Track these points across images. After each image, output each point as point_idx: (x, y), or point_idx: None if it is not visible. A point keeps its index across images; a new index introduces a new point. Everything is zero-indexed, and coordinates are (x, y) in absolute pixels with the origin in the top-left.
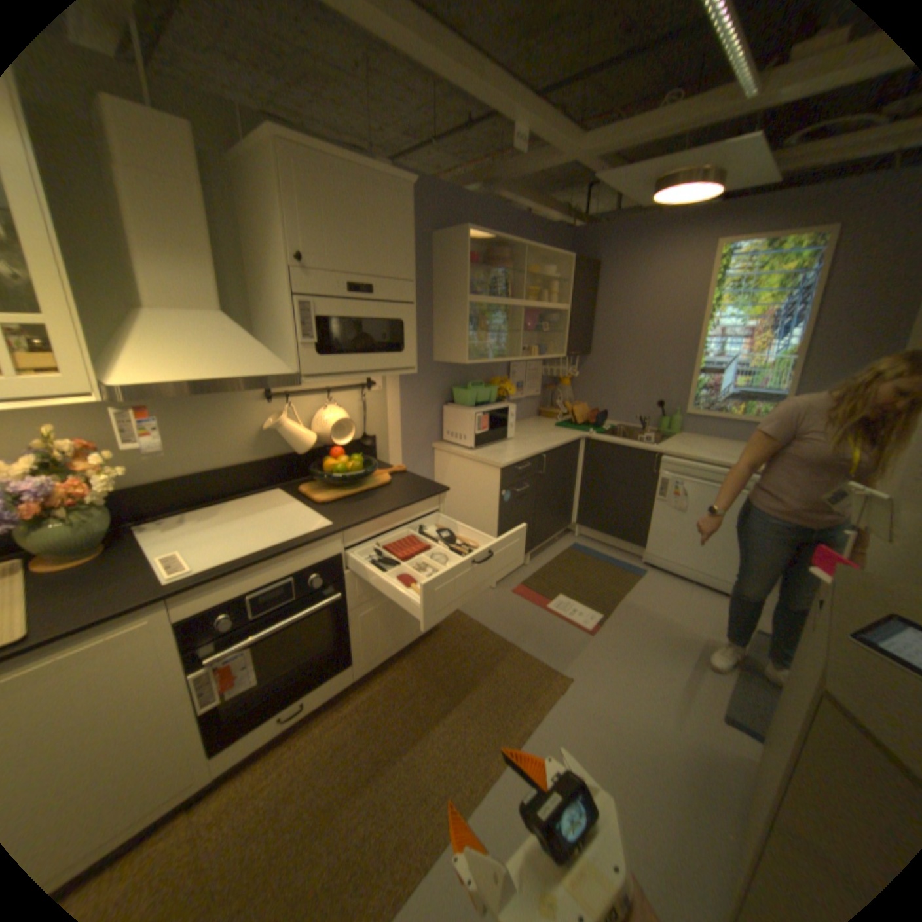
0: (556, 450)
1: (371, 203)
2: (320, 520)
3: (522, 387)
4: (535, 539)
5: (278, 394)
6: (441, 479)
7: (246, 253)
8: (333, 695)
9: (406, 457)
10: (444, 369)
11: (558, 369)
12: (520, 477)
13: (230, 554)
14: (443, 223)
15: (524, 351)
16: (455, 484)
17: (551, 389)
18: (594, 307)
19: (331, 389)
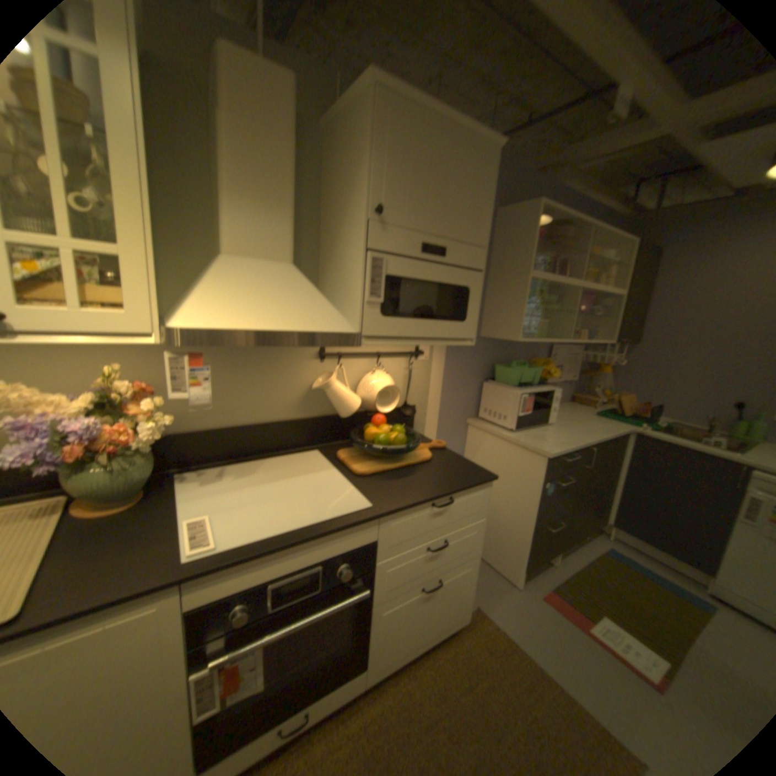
0: (606, 443)
1: (459, 160)
2: (359, 498)
3: (562, 371)
4: (571, 539)
5: (332, 354)
6: (472, 456)
7: (325, 213)
8: (342, 704)
9: (441, 430)
10: (490, 345)
11: (602, 355)
12: (568, 470)
13: (260, 528)
14: (509, 200)
15: (574, 333)
16: (488, 465)
17: (591, 375)
18: (651, 295)
19: (381, 354)
